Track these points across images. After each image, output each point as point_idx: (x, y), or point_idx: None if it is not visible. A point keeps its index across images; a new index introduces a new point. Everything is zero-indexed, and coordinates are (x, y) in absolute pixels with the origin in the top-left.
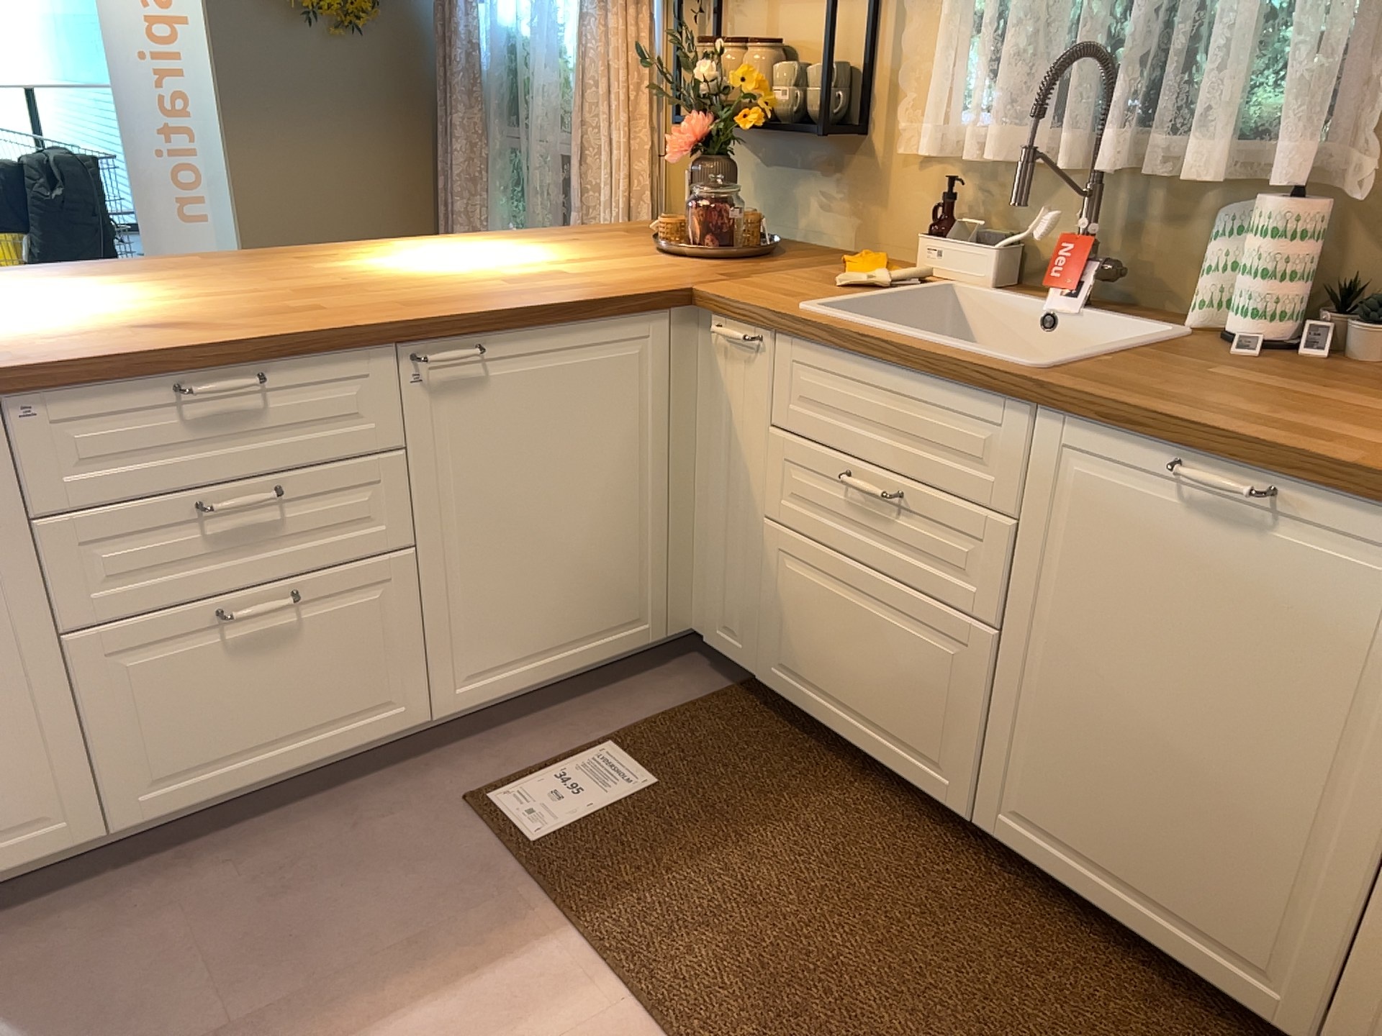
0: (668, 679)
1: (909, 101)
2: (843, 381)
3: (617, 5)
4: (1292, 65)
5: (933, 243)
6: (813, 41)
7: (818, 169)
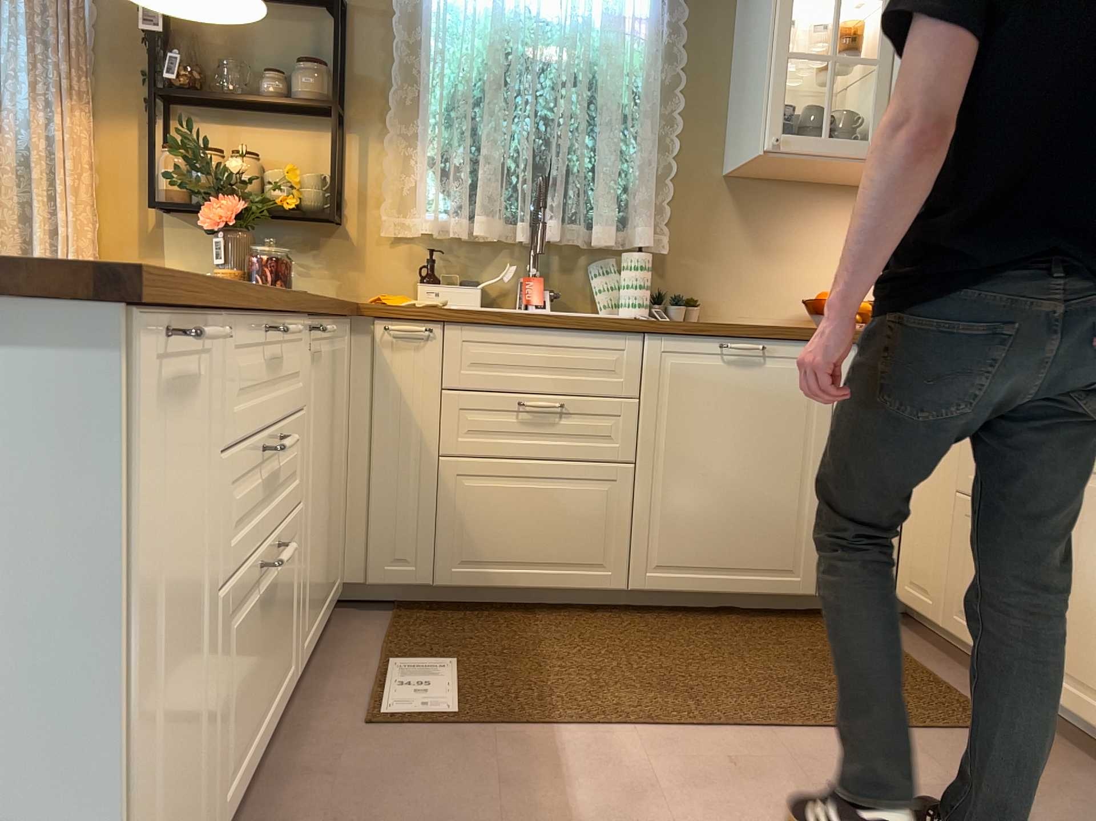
0: (350, 625)
1: (380, 202)
2: (507, 346)
3: (63, 107)
4: (634, 192)
5: (432, 286)
6: (284, 159)
7: (297, 246)
